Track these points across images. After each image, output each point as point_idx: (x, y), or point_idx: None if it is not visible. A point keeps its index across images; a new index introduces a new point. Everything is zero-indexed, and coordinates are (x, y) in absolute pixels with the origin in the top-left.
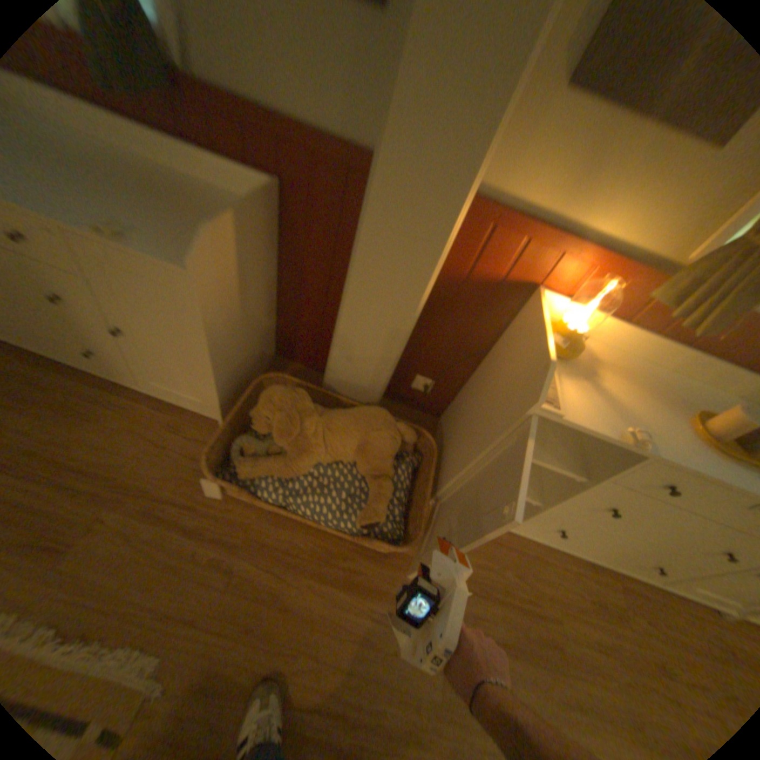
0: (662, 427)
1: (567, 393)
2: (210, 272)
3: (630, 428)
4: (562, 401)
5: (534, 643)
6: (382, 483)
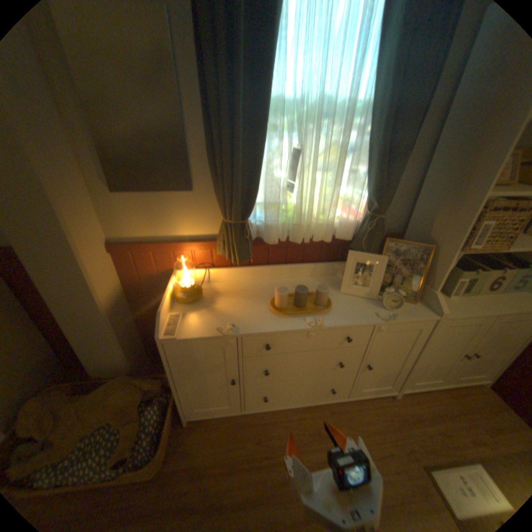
0: (247, 316)
1: (186, 322)
2: None
3: (223, 325)
4: (178, 329)
5: (269, 488)
6: (126, 428)
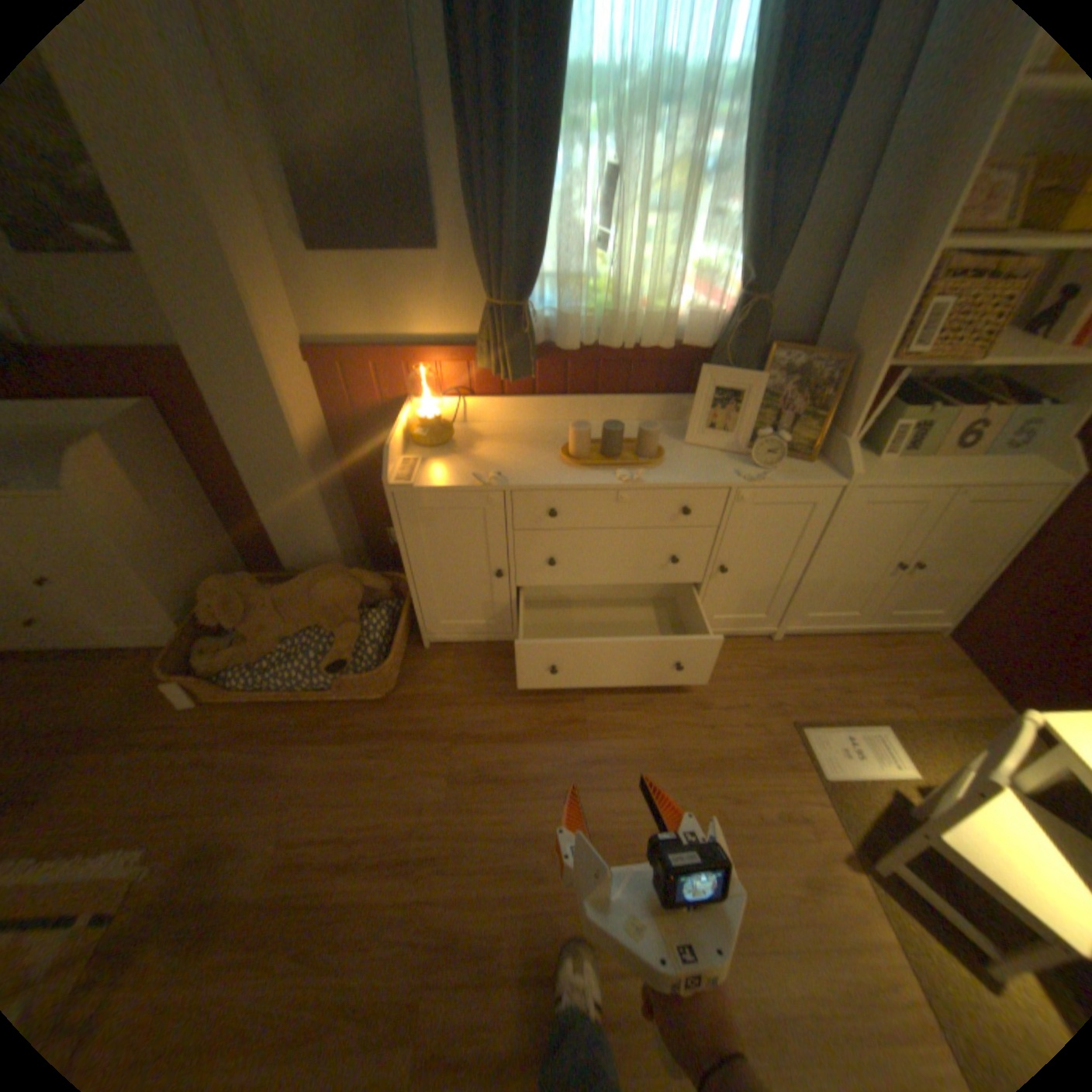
0: (522, 466)
1: (428, 469)
2: (89, 487)
3: (484, 476)
4: (416, 475)
5: (548, 725)
6: (343, 628)
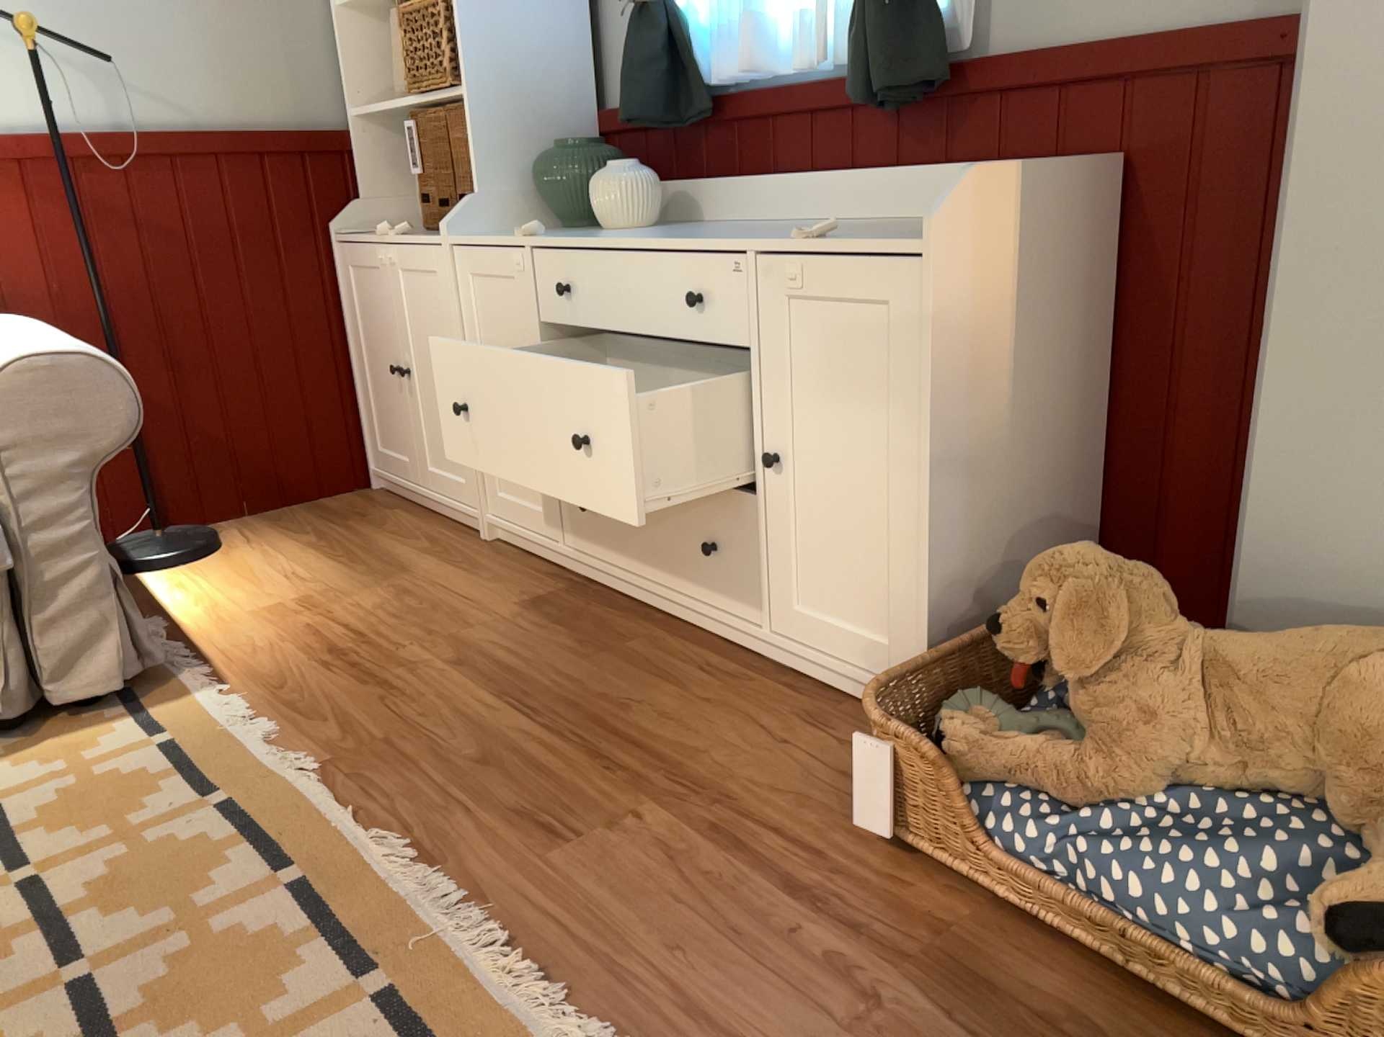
0: None
1: None
2: (956, 251)
3: None
4: None
5: None
6: None
